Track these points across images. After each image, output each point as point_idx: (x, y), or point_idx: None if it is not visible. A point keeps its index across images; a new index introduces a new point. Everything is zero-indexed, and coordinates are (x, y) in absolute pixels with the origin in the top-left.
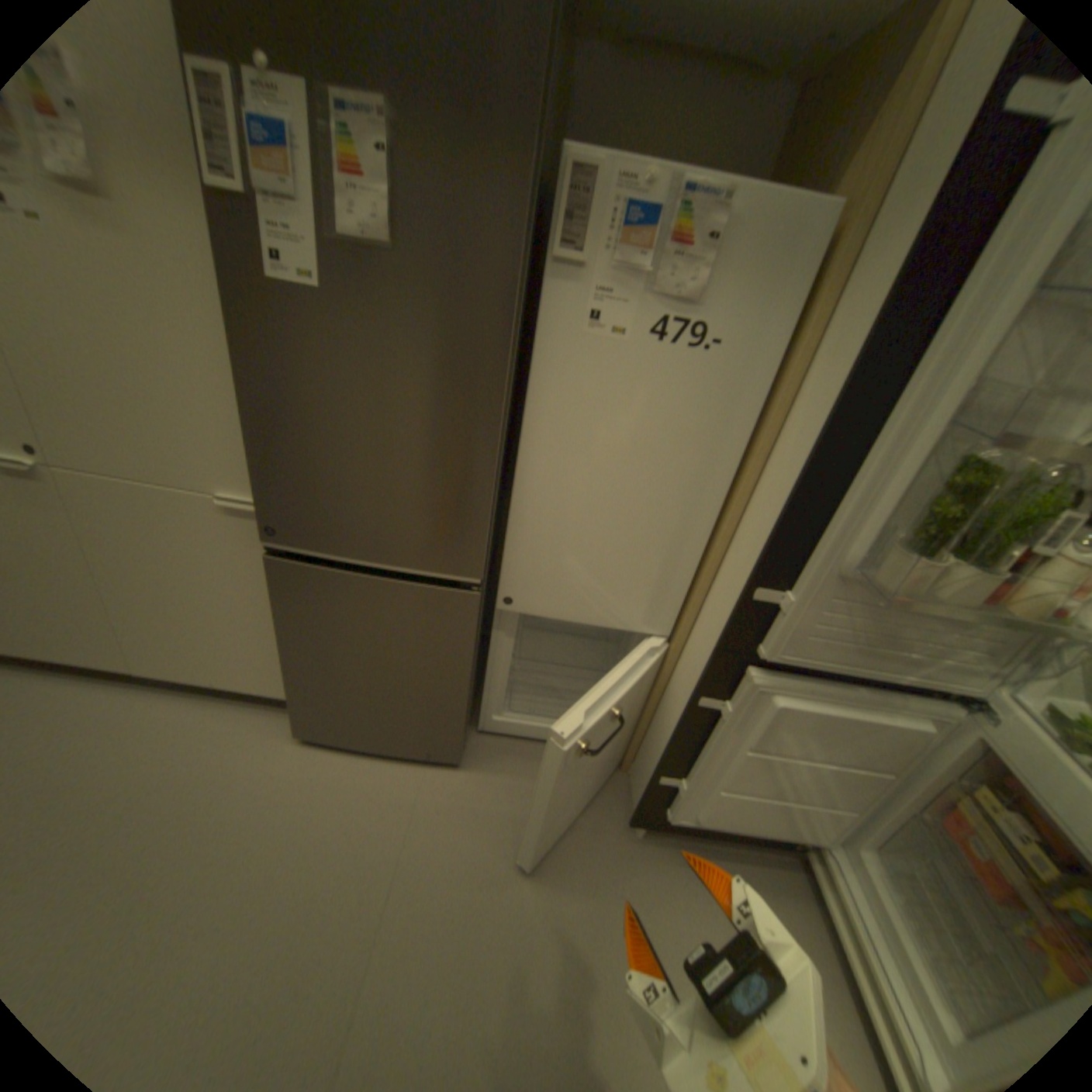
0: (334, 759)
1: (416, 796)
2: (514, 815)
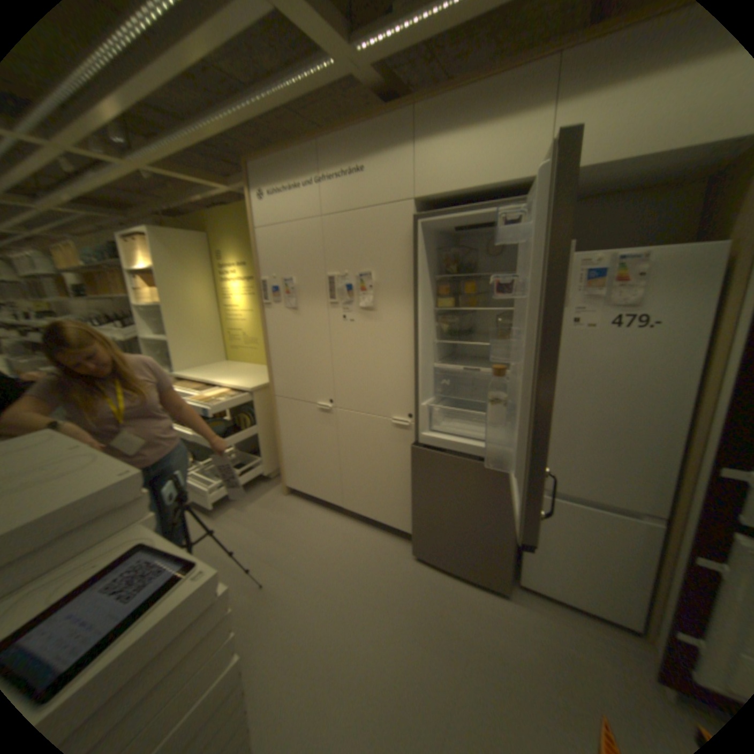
0: (432, 574)
1: (481, 609)
2: (552, 645)
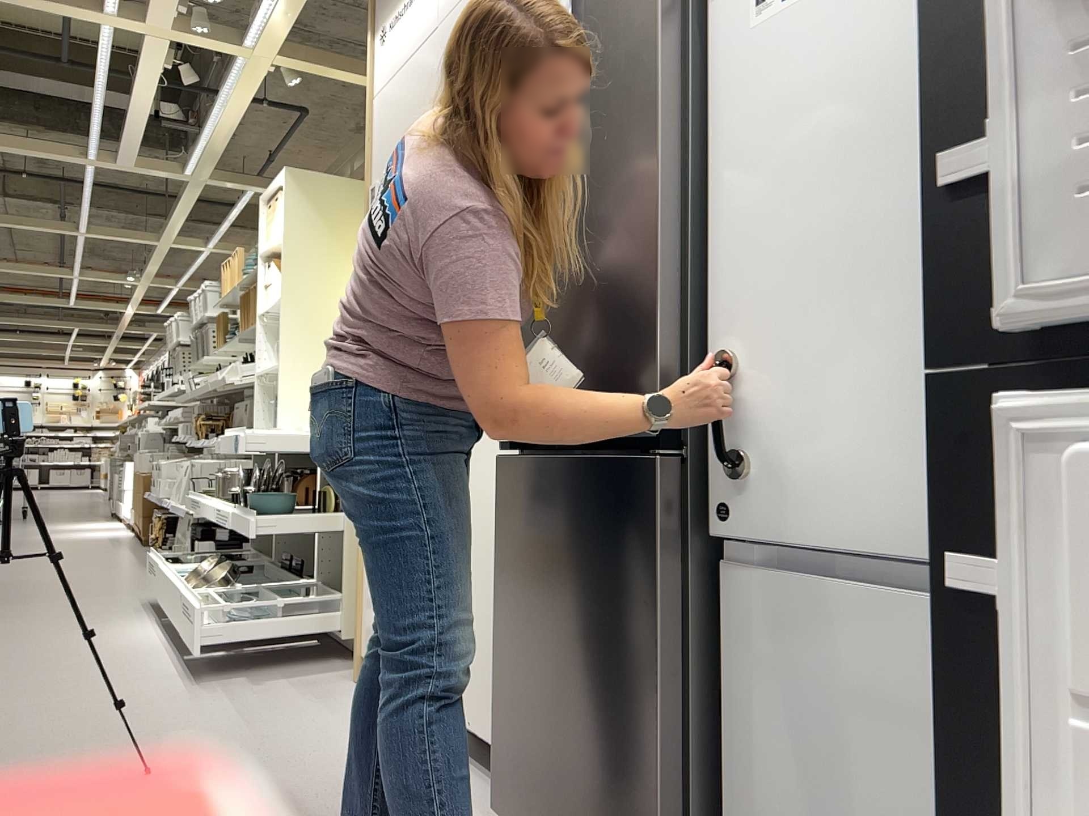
0: None
1: None
2: None
